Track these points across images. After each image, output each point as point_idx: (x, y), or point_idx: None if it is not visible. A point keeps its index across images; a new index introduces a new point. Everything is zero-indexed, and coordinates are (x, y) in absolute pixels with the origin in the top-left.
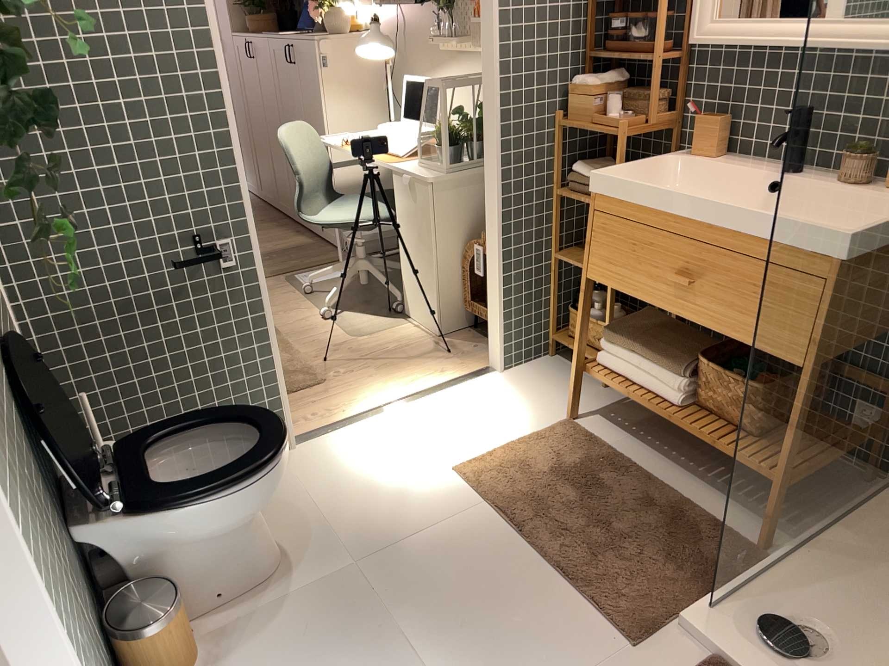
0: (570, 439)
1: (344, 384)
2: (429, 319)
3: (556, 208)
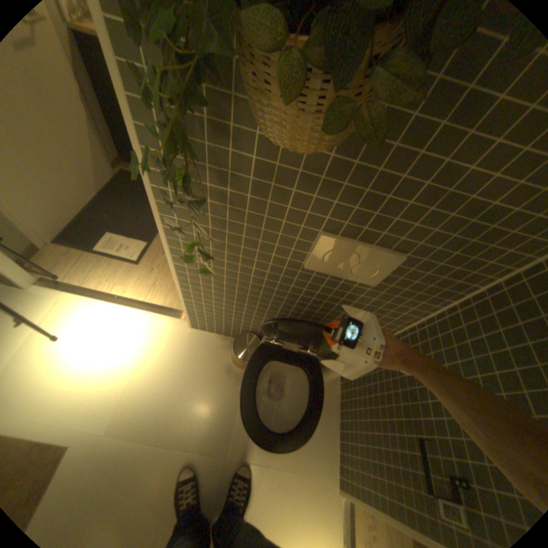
0: None
1: None
2: None
3: None
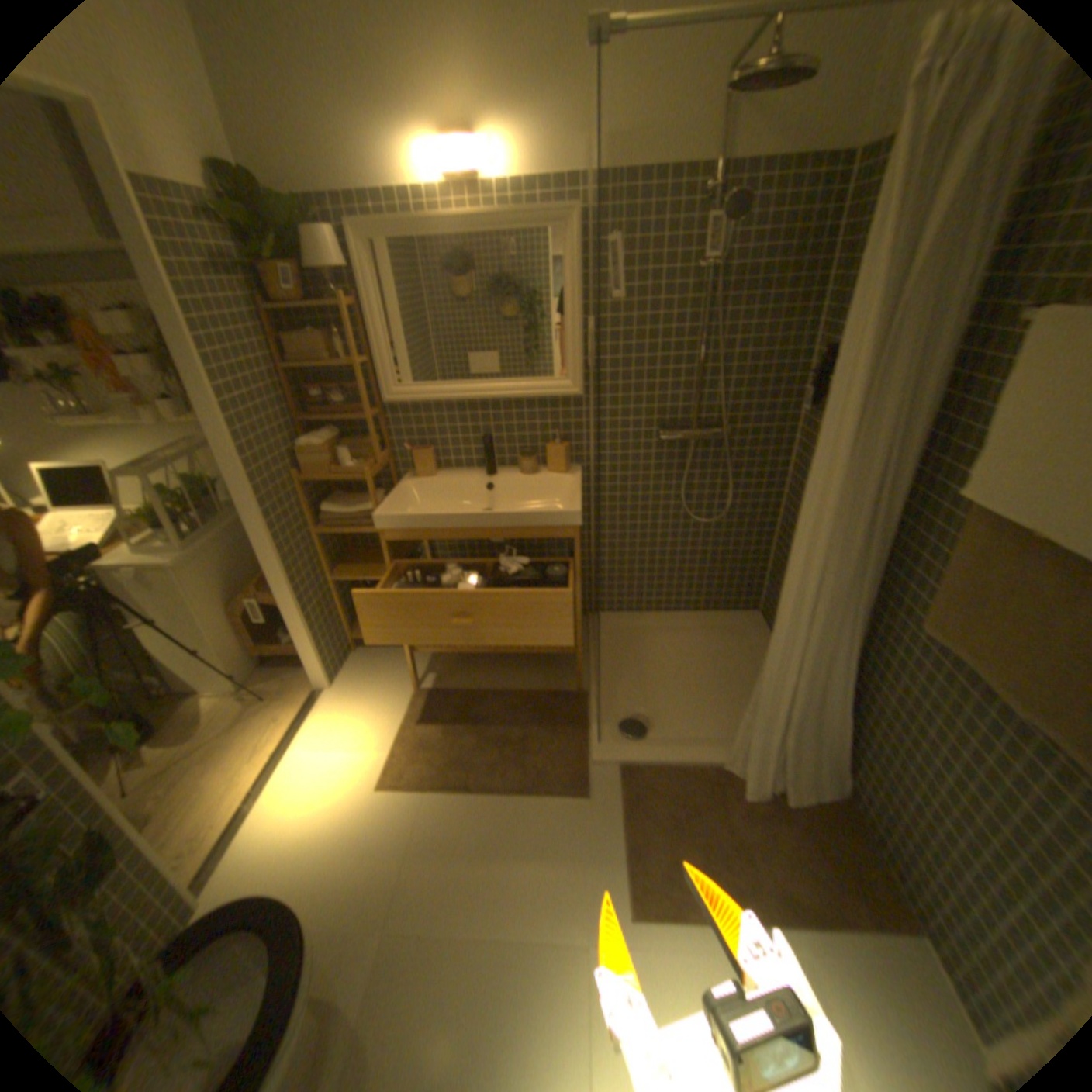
0: (431, 705)
1: (182, 803)
2: (216, 685)
3: (322, 545)
